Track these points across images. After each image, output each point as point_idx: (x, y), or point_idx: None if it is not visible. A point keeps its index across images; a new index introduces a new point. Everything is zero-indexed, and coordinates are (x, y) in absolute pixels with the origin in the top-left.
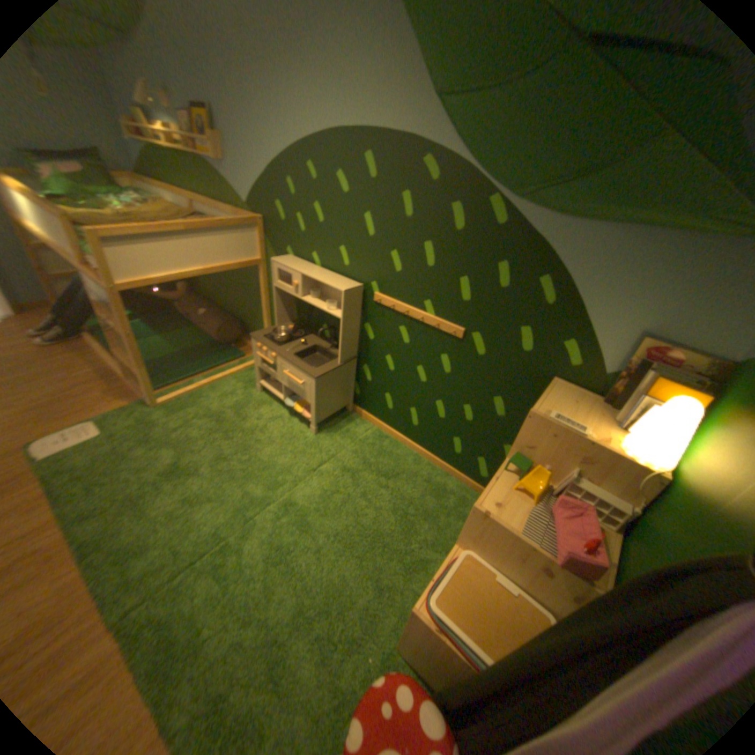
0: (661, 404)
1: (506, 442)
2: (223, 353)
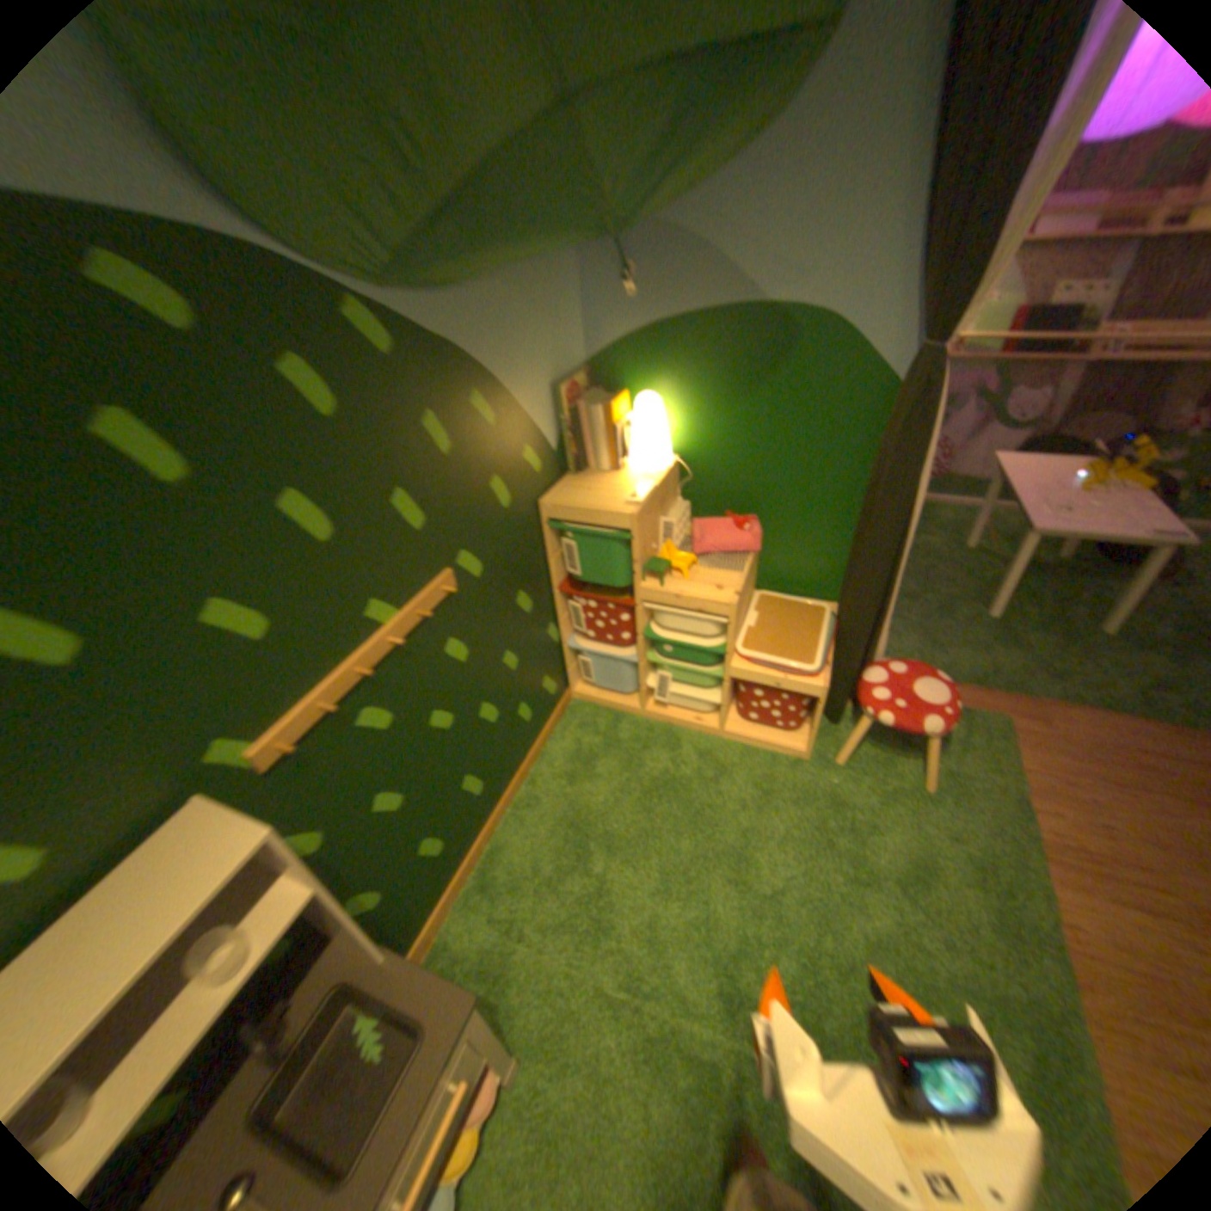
0: (623, 423)
1: (548, 624)
2: None
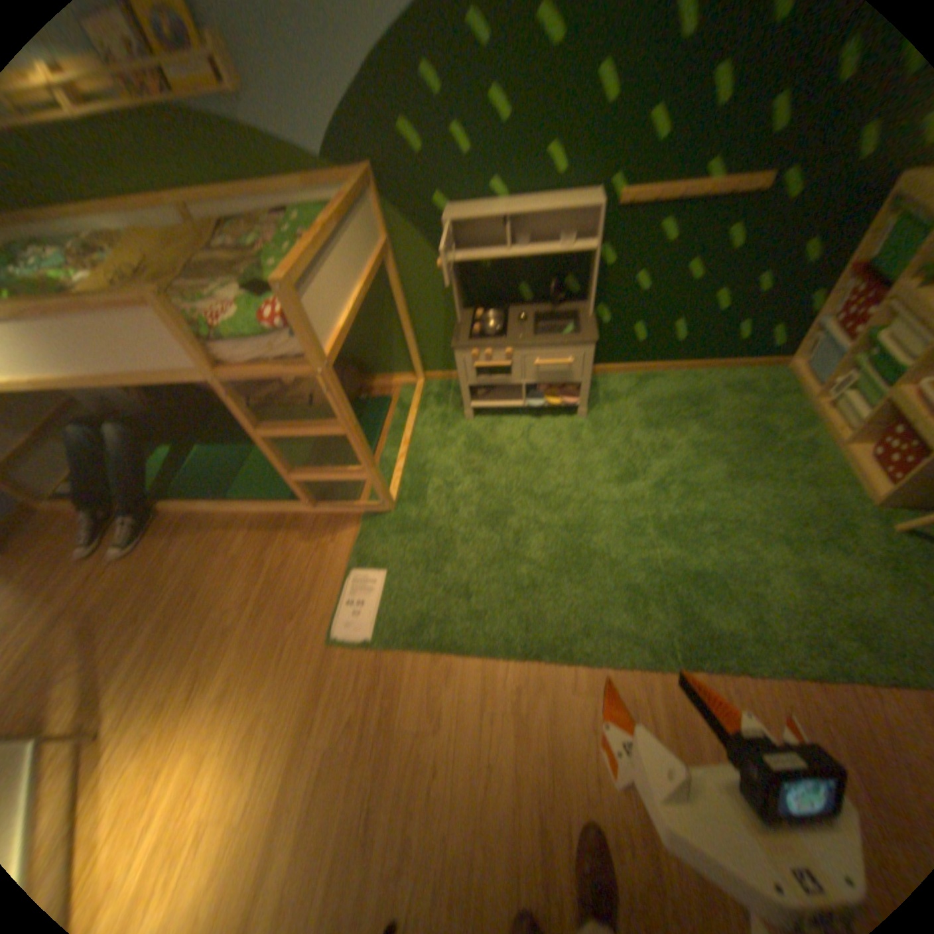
0: None
1: (817, 288)
2: (365, 410)
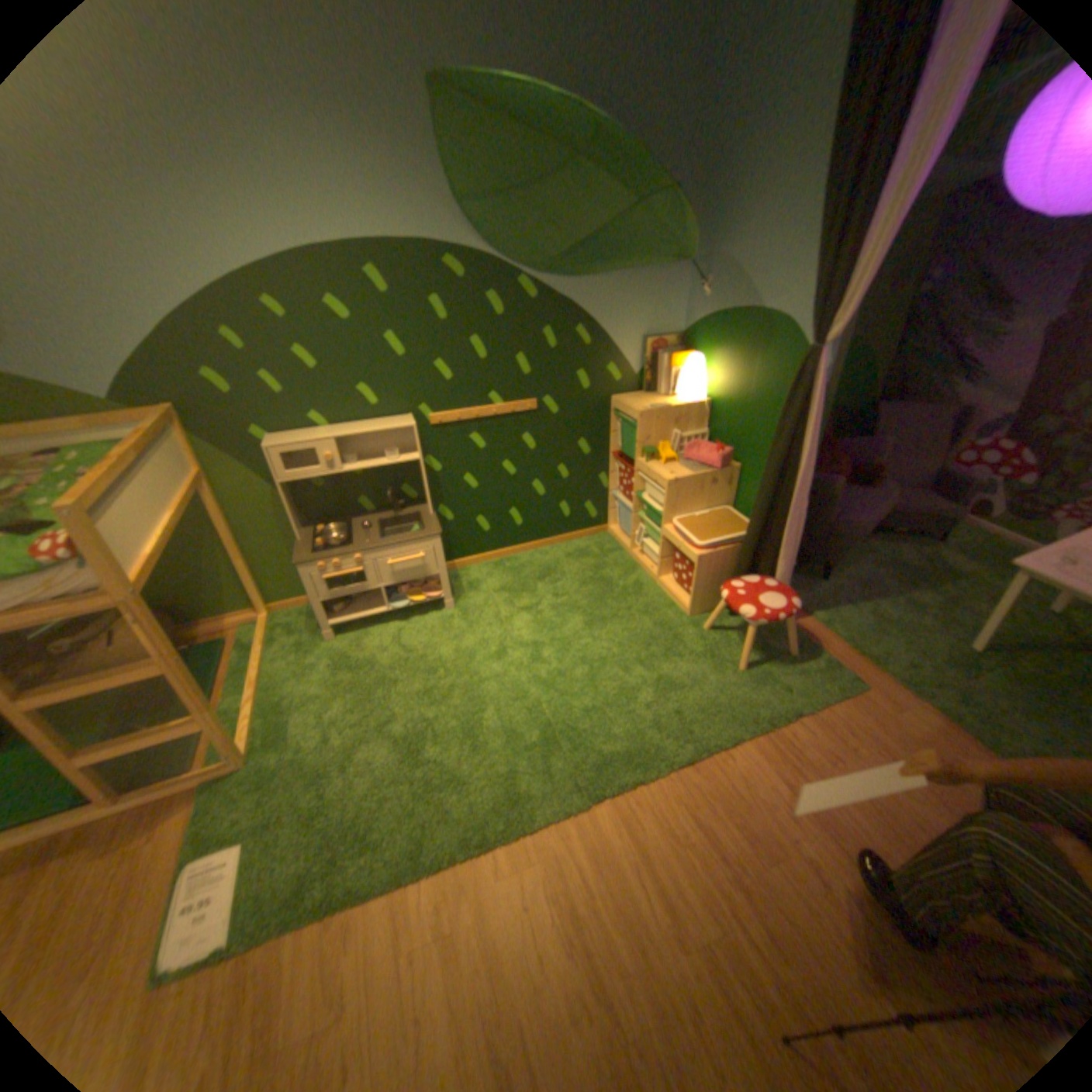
0: (678, 369)
1: (597, 472)
2: (186, 666)
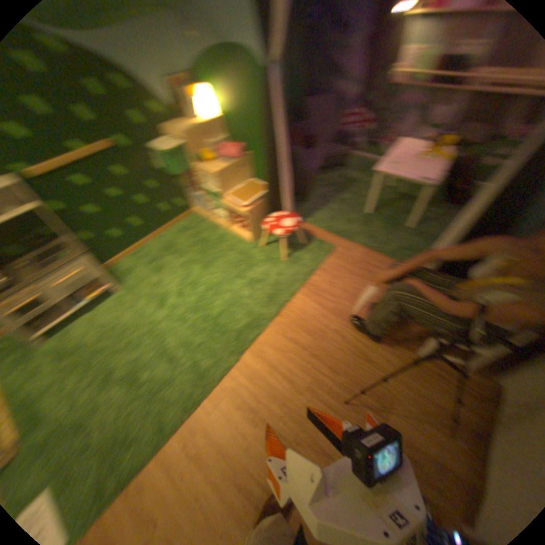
0: (192, 97)
1: (171, 178)
2: None
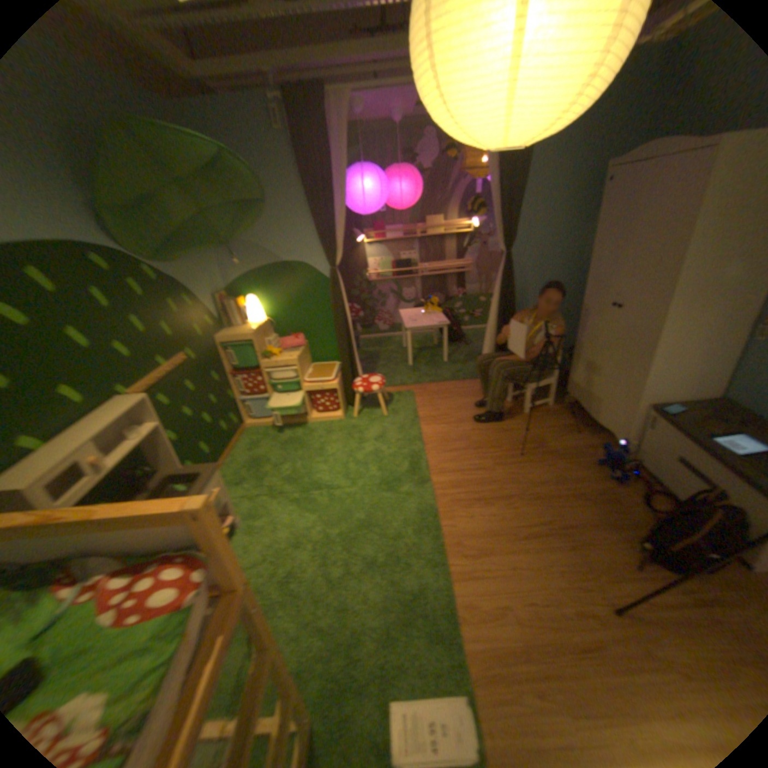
0: (241, 306)
1: (225, 389)
2: None
